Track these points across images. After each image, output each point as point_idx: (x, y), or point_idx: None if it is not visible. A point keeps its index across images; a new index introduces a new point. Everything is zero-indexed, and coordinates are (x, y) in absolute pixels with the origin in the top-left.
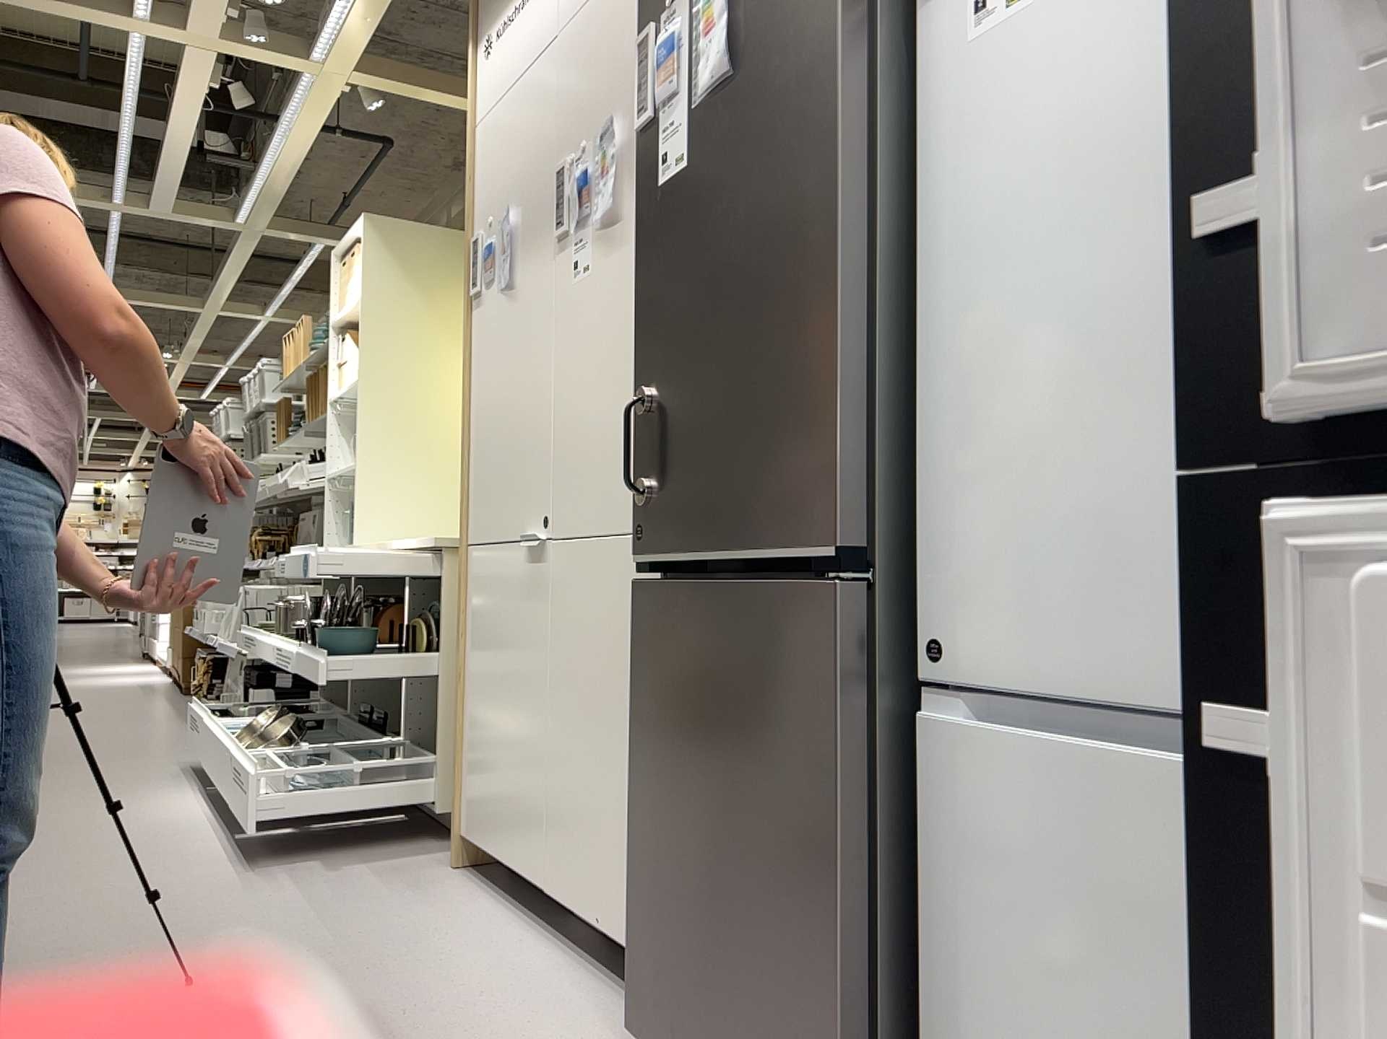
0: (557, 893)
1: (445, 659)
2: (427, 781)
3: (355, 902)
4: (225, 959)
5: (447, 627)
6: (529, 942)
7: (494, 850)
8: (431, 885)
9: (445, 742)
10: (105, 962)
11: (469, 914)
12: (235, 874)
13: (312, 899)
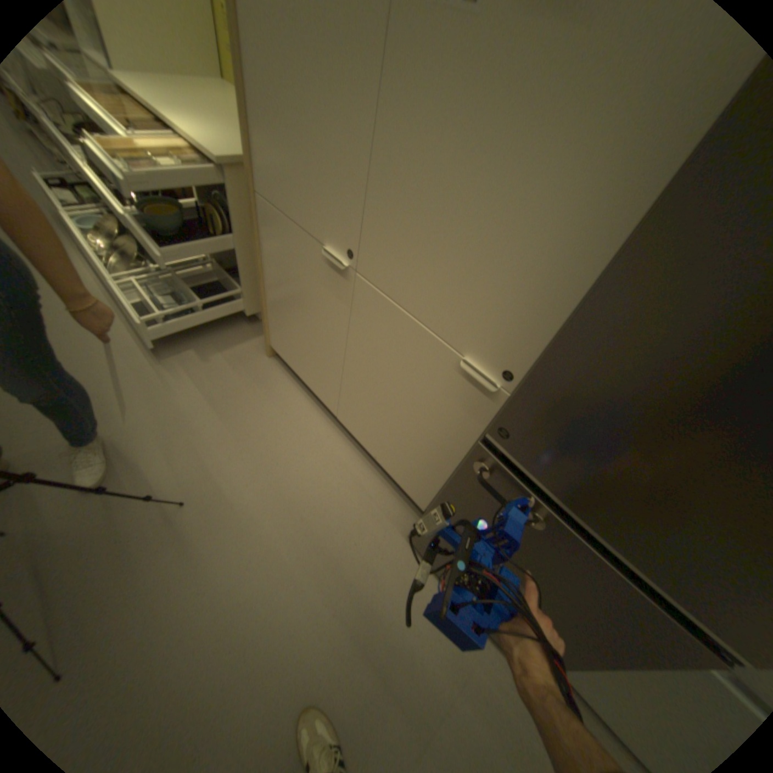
0: (345, 424)
1: (237, 239)
2: (235, 295)
3: (230, 396)
4: (187, 468)
5: (235, 219)
6: (330, 433)
7: (297, 371)
8: (263, 375)
9: (245, 283)
10: (118, 478)
11: (292, 406)
12: (150, 367)
13: (207, 395)
